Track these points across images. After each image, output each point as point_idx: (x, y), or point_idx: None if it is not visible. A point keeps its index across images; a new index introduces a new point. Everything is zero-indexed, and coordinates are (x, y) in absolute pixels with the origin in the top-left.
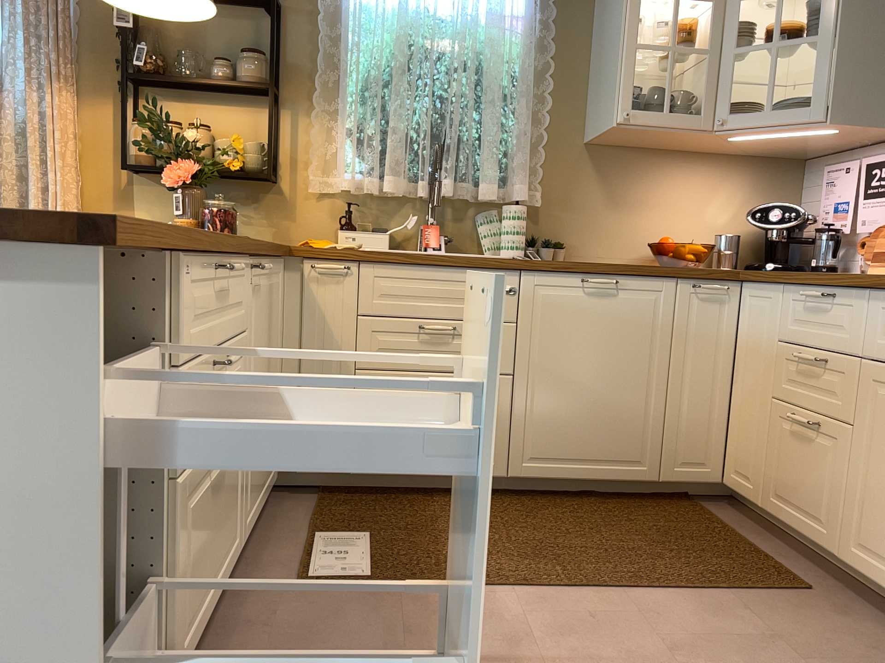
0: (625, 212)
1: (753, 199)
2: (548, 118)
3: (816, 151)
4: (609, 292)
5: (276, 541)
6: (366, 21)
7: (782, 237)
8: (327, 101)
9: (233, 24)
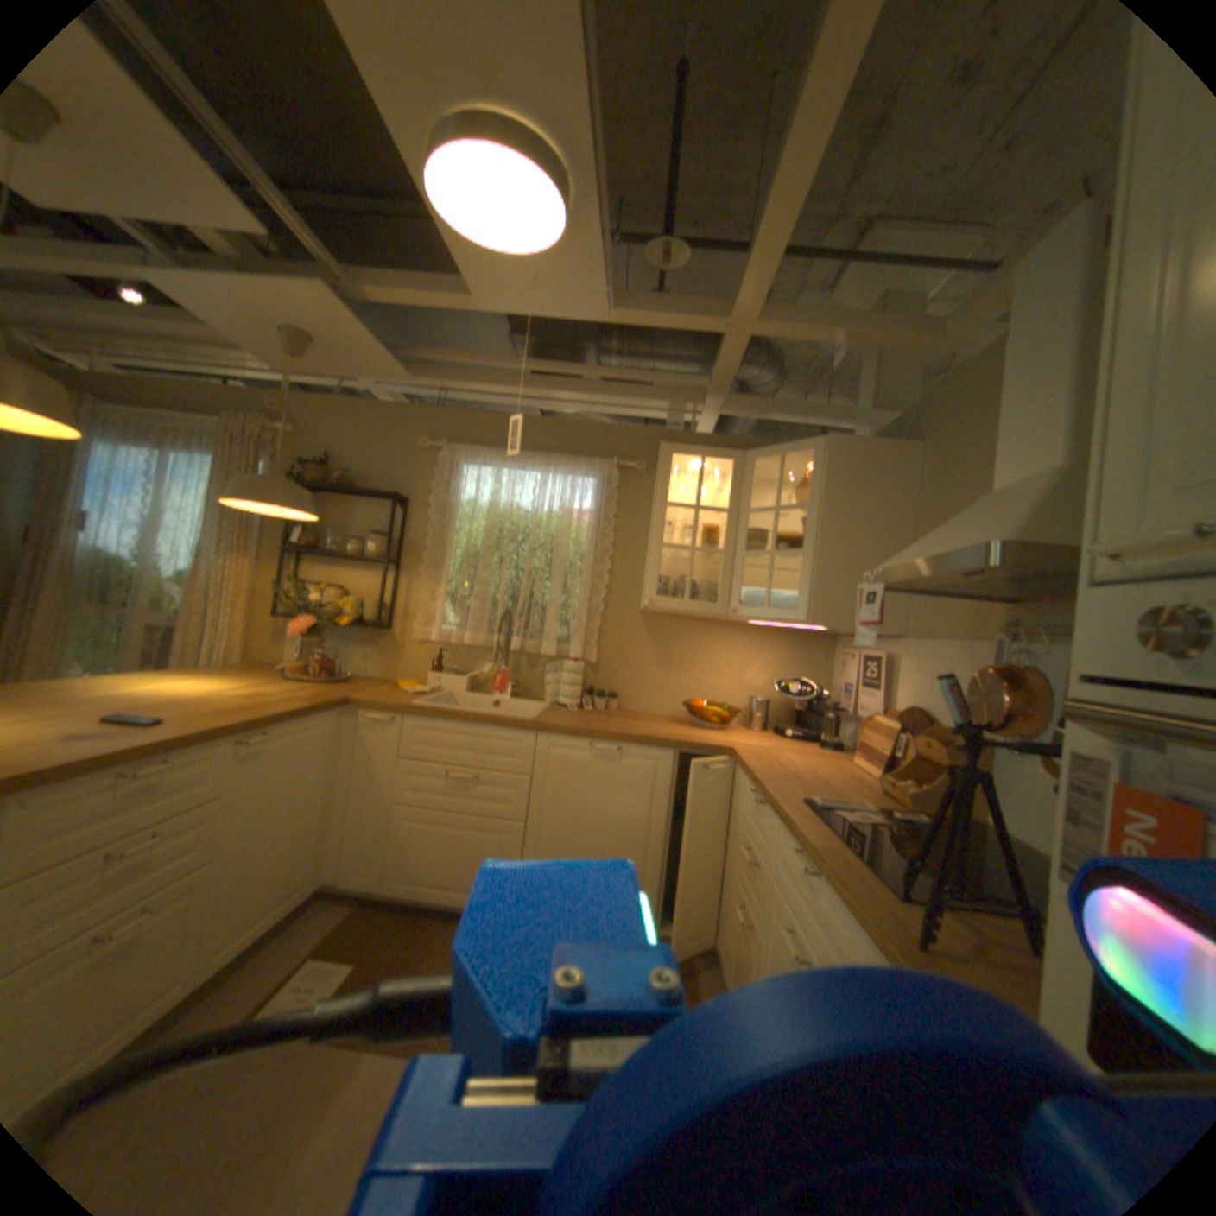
0: (672, 672)
1: (787, 668)
2: (609, 591)
3: (839, 633)
4: (612, 758)
5: (270, 967)
6: (468, 512)
7: (800, 709)
8: (433, 571)
9: (371, 511)
